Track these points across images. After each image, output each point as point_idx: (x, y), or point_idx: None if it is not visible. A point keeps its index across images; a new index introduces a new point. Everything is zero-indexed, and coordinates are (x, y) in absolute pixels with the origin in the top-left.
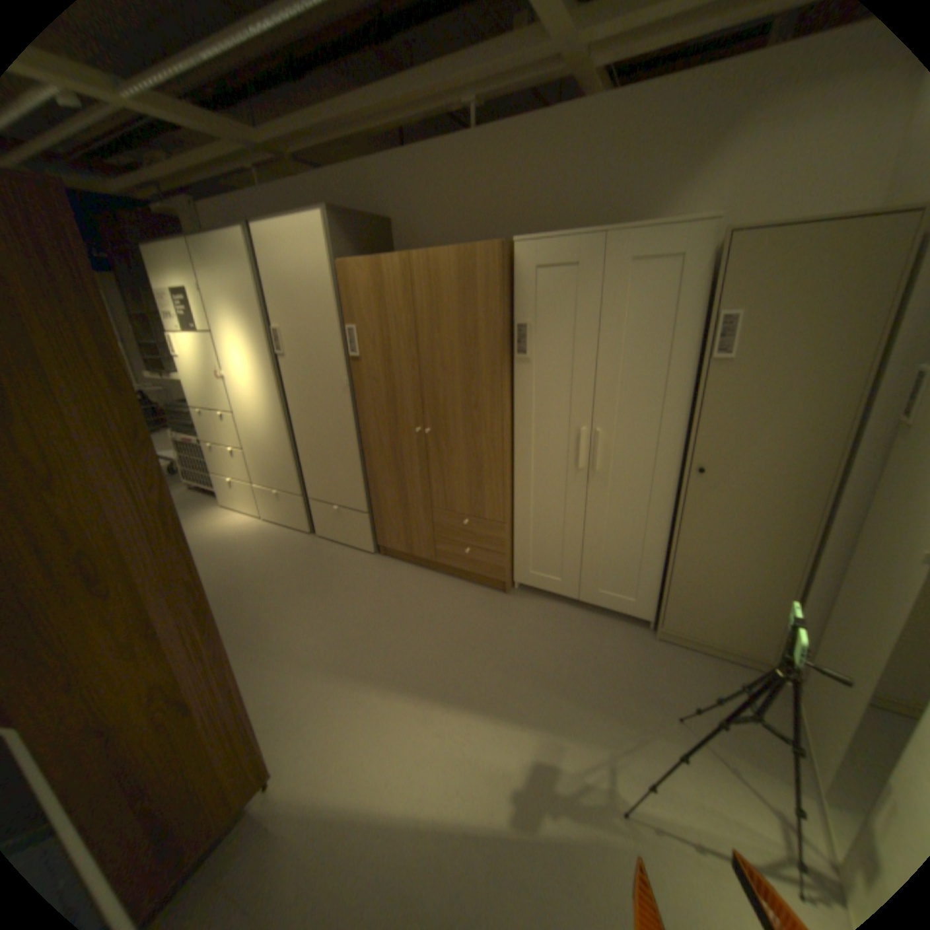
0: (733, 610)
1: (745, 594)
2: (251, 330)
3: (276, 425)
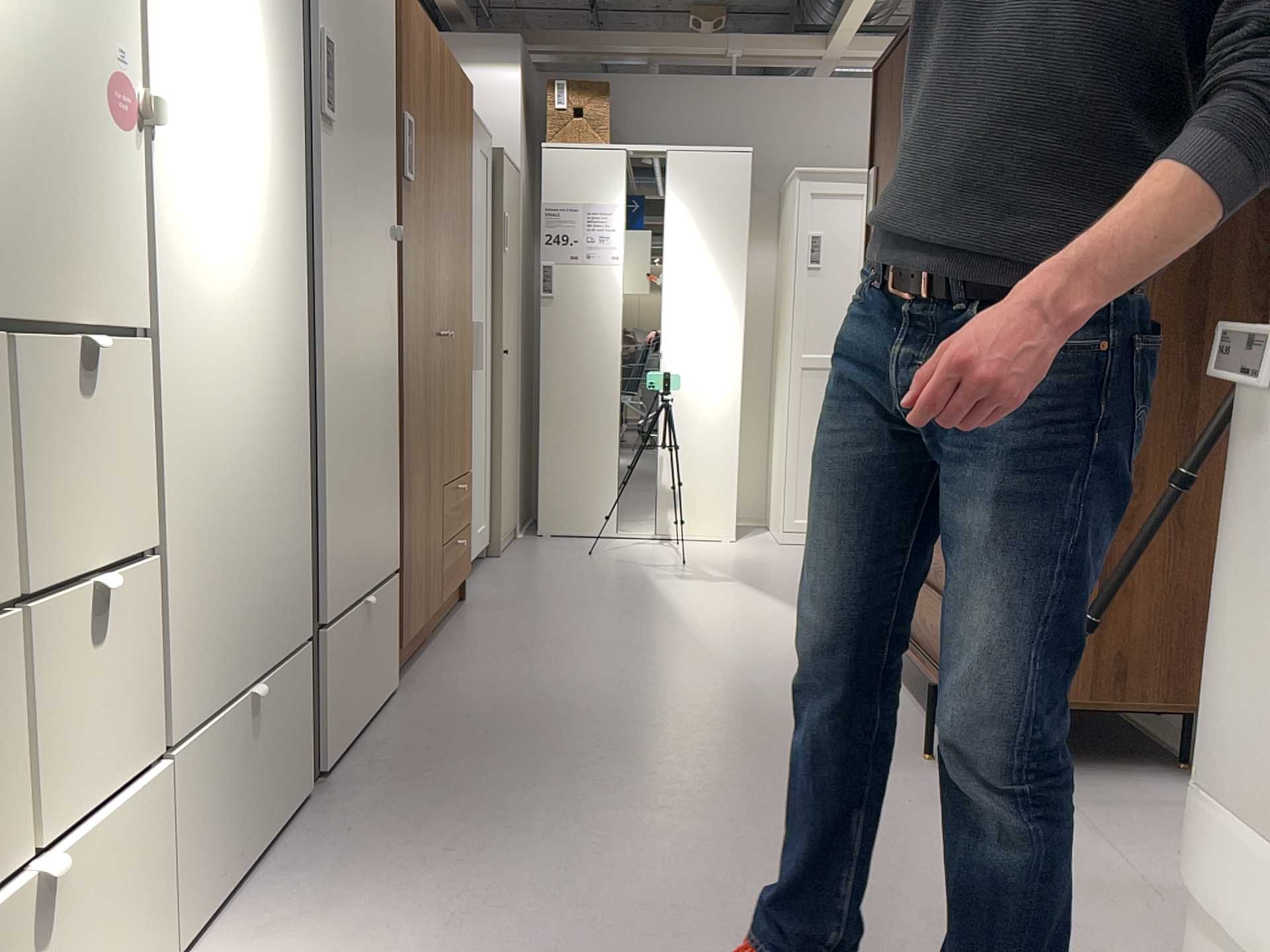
0: (510, 484)
1: (511, 464)
2: None
3: (284, 360)
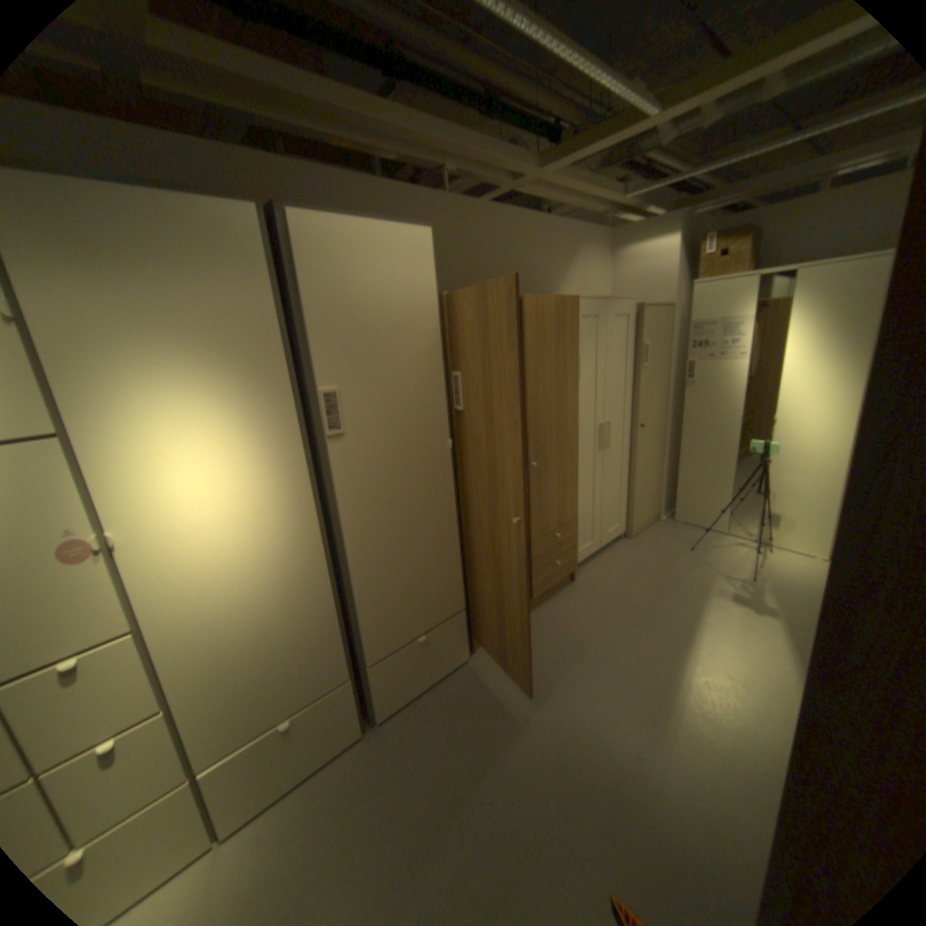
0: (650, 496)
1: (652, 485)
2: (251, 402)
3: (300, 575)
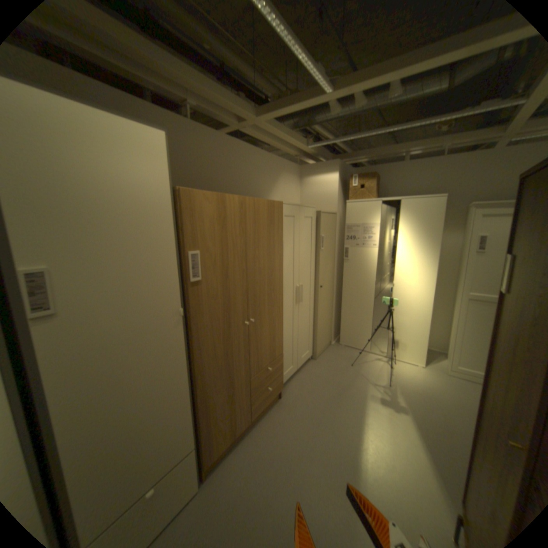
0: (326, 330)
1: (327, 323)
2: None
3: None
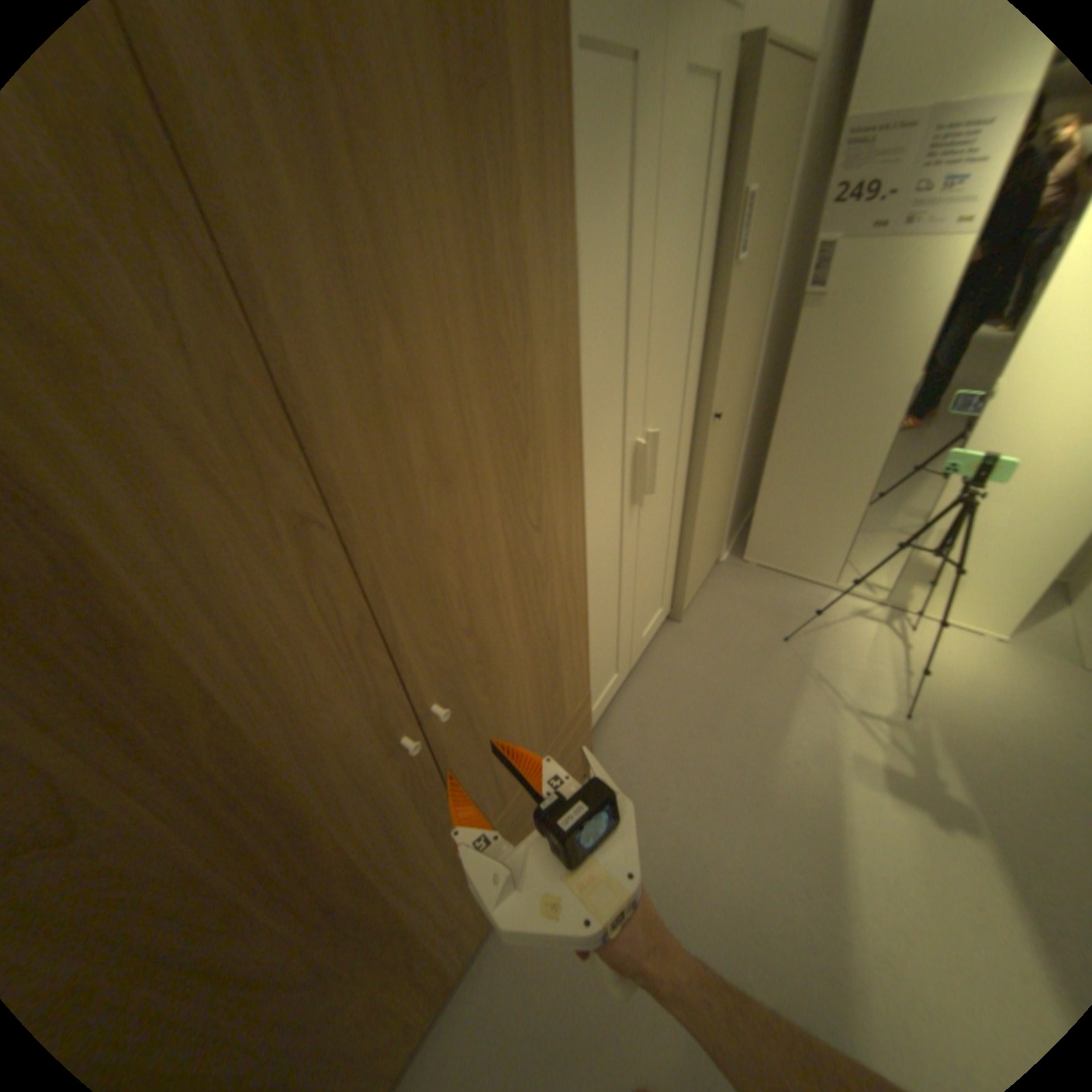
0: (712, 538)
1: (717, 516)
2: None
3: None
